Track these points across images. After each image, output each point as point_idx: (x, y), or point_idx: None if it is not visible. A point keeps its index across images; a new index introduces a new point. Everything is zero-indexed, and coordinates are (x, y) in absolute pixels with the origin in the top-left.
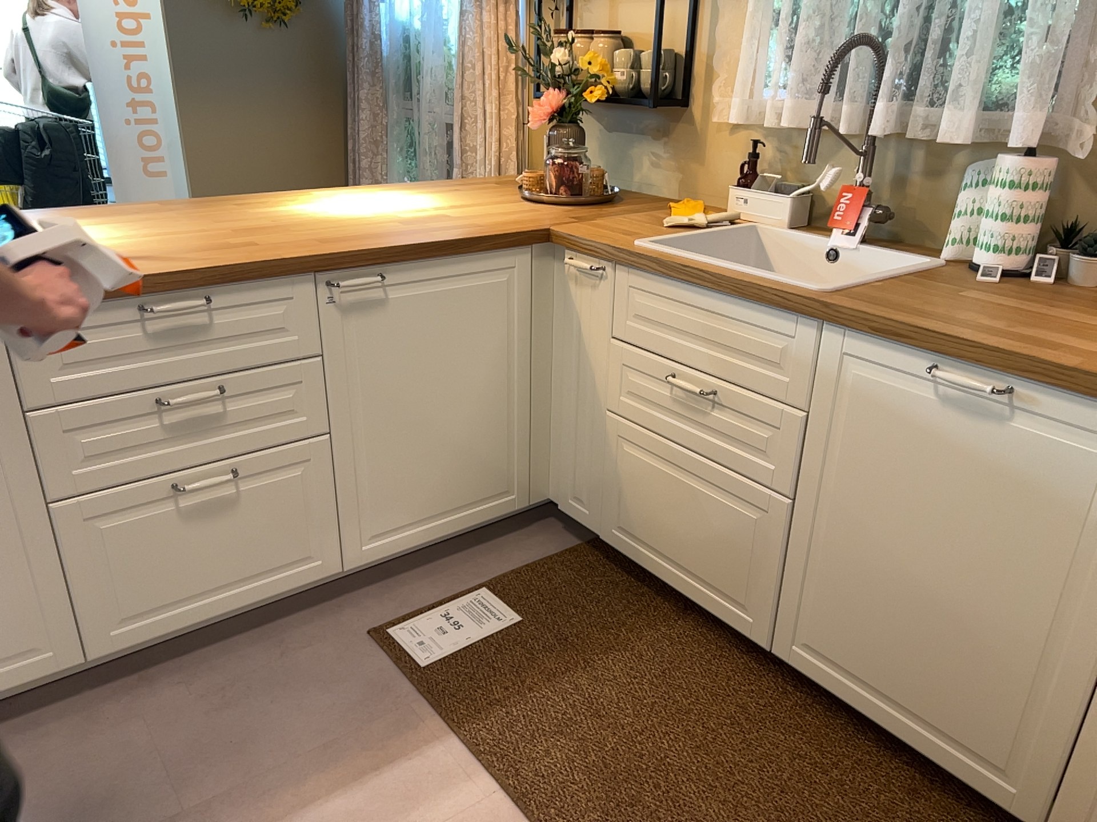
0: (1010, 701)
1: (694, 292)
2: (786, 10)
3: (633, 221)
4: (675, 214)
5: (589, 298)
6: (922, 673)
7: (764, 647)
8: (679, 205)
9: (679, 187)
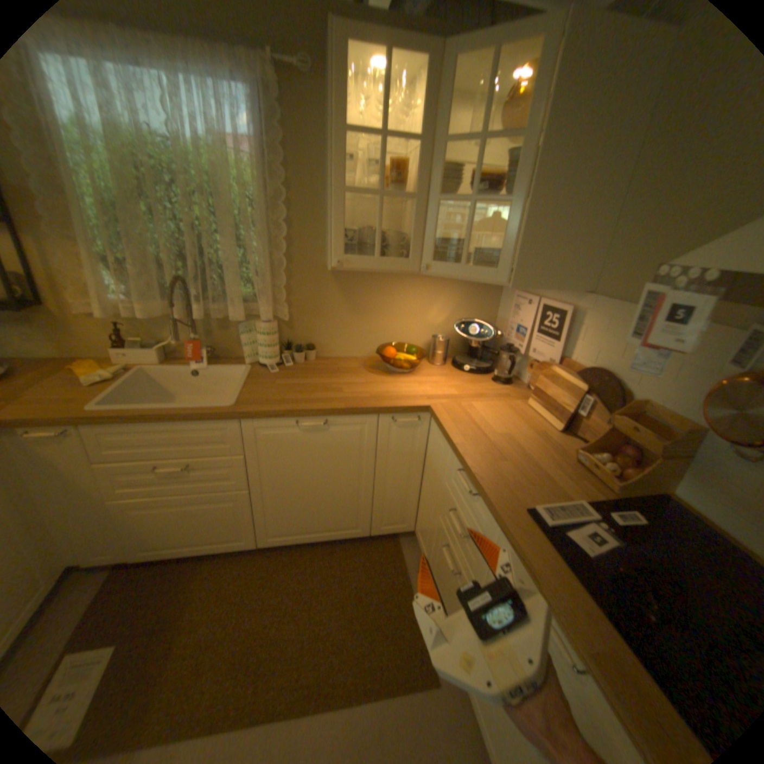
0: (351, 508)
1: (153, 425)
2: (107, 252)
3: (55, 388)
4: (77, 372)
5: (58, 450)
6: (321, 518)
7: (253, 548)
8: (66, 361)
9: (59, 350)
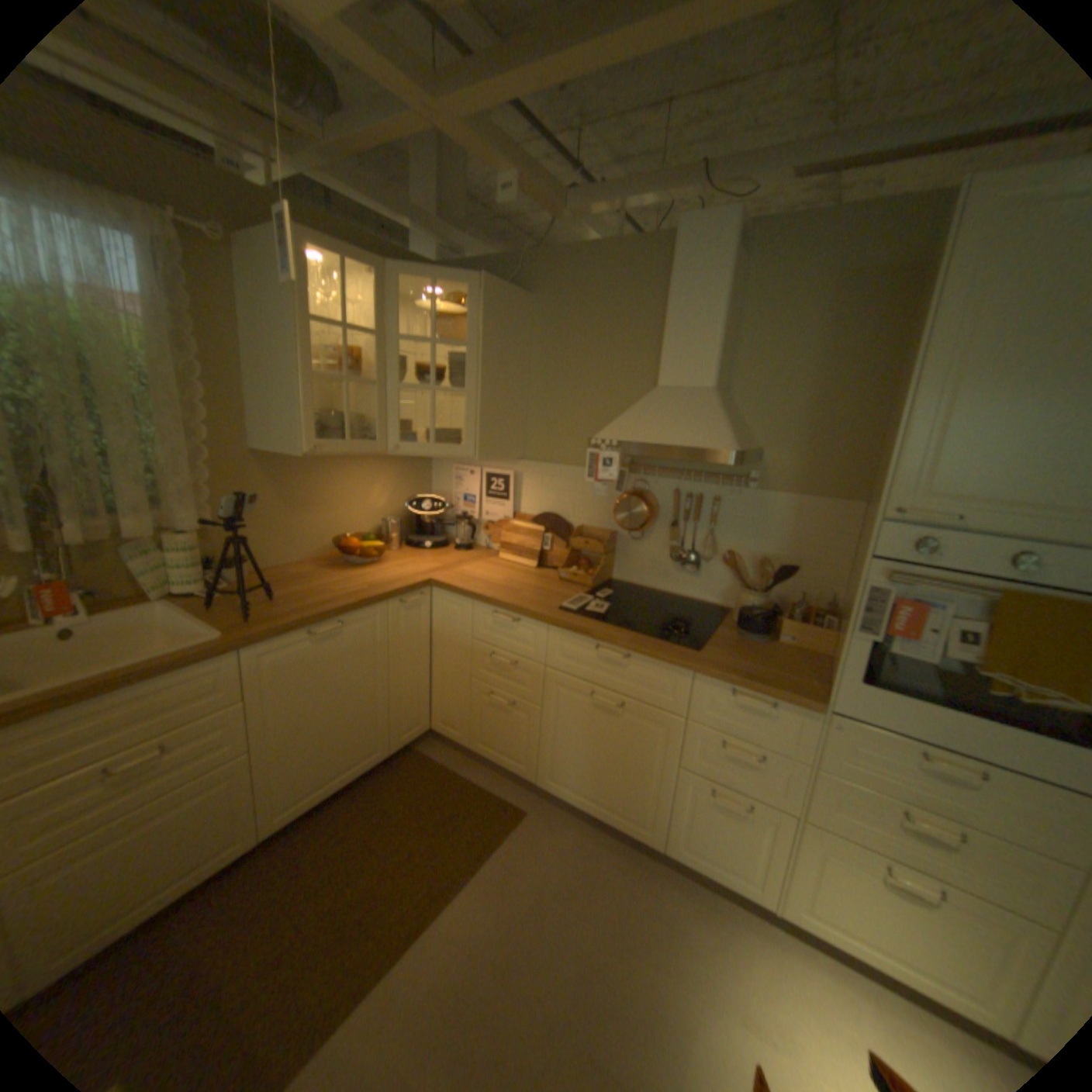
0: (369, 727)
1: (109, 700)
2: None
3: None
4: None
5: None
6: (339, 755)
7: (253, 848)
8: None
9: None
